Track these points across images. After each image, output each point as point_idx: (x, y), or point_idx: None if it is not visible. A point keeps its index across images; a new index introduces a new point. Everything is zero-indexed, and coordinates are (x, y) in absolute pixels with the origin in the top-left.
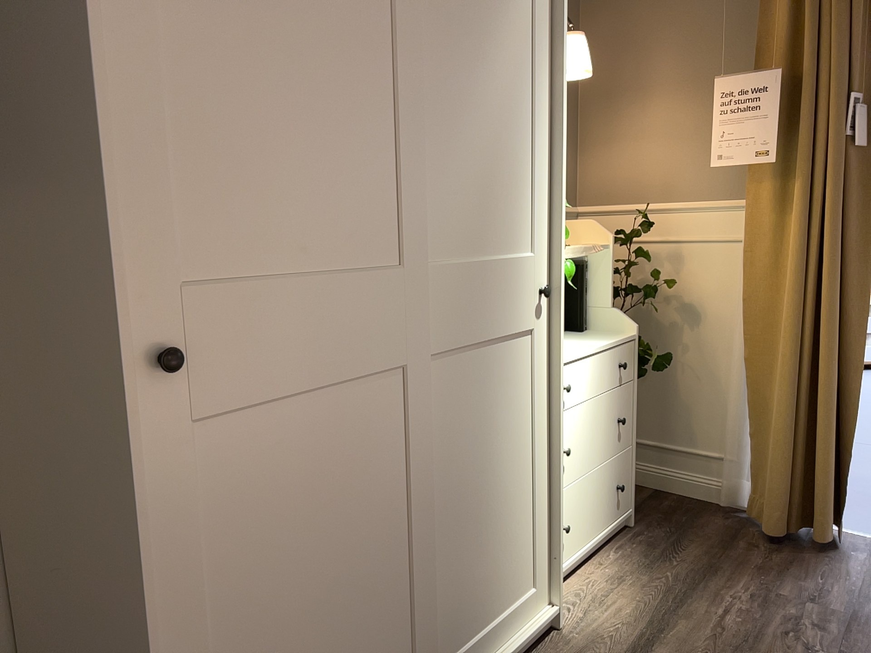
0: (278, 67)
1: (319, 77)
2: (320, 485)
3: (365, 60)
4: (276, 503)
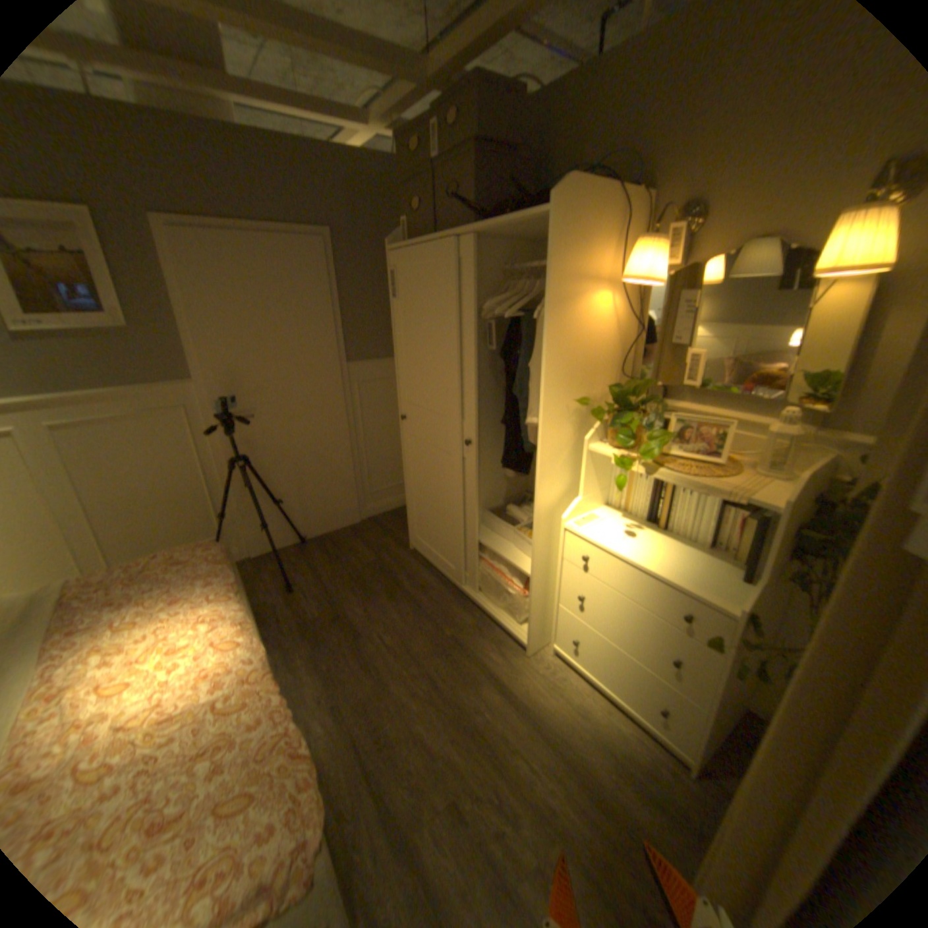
0: (415, 340)
1: (424, 341)
2: (427, 472)
3: (435, 332)
4: (418, 467)
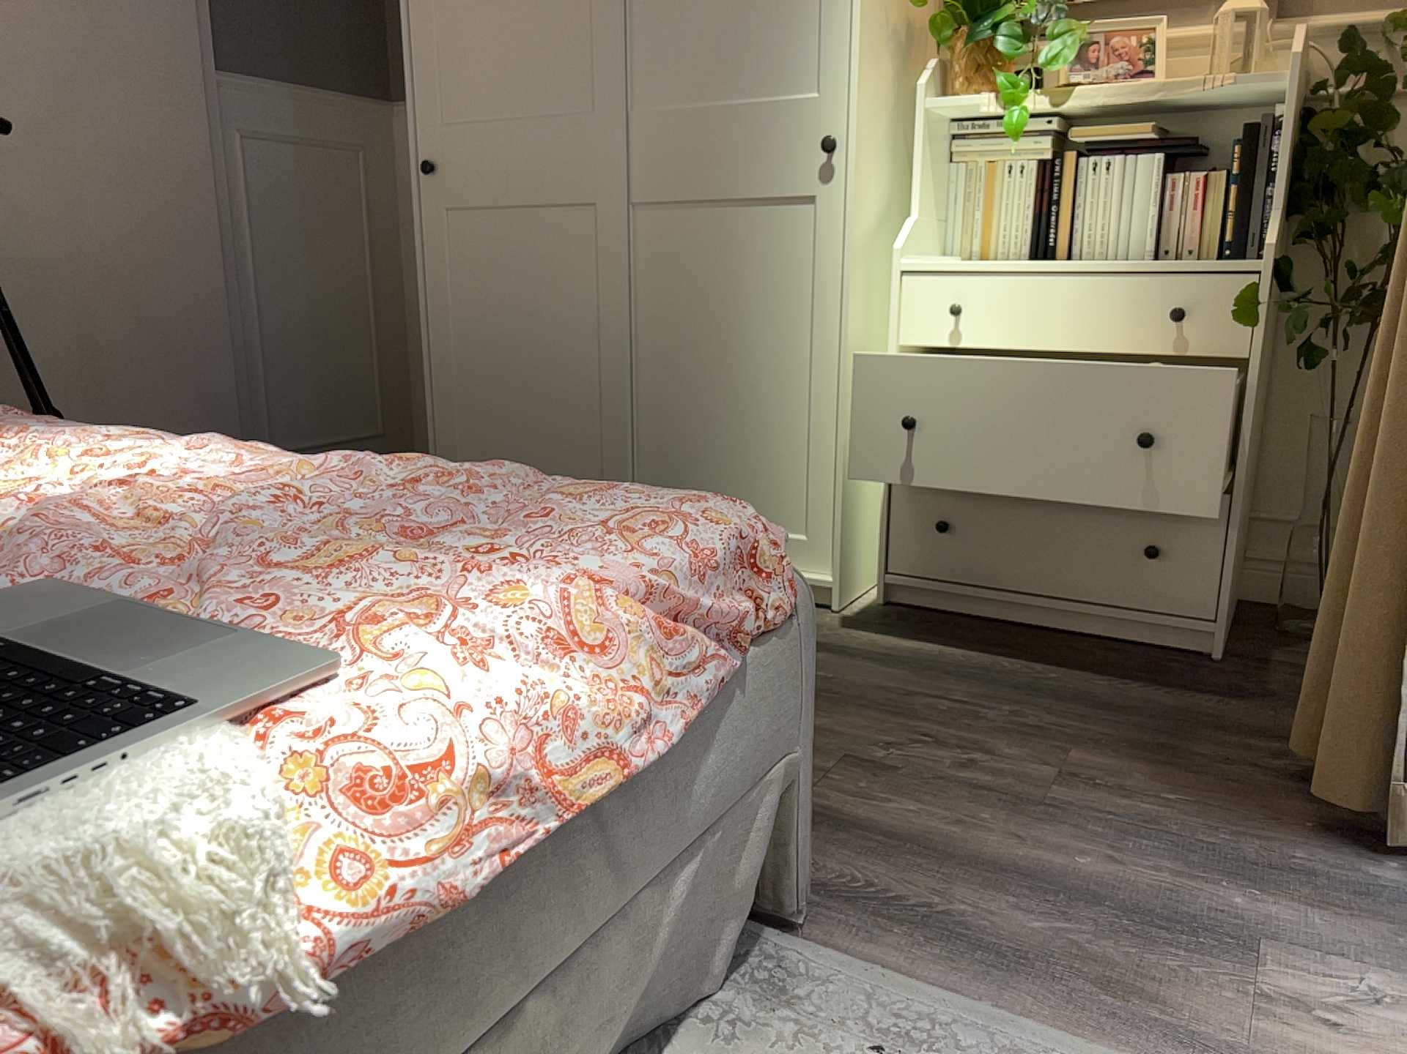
0: None
1: None
2: (508, 289)
3: None
4: (476, 288)
